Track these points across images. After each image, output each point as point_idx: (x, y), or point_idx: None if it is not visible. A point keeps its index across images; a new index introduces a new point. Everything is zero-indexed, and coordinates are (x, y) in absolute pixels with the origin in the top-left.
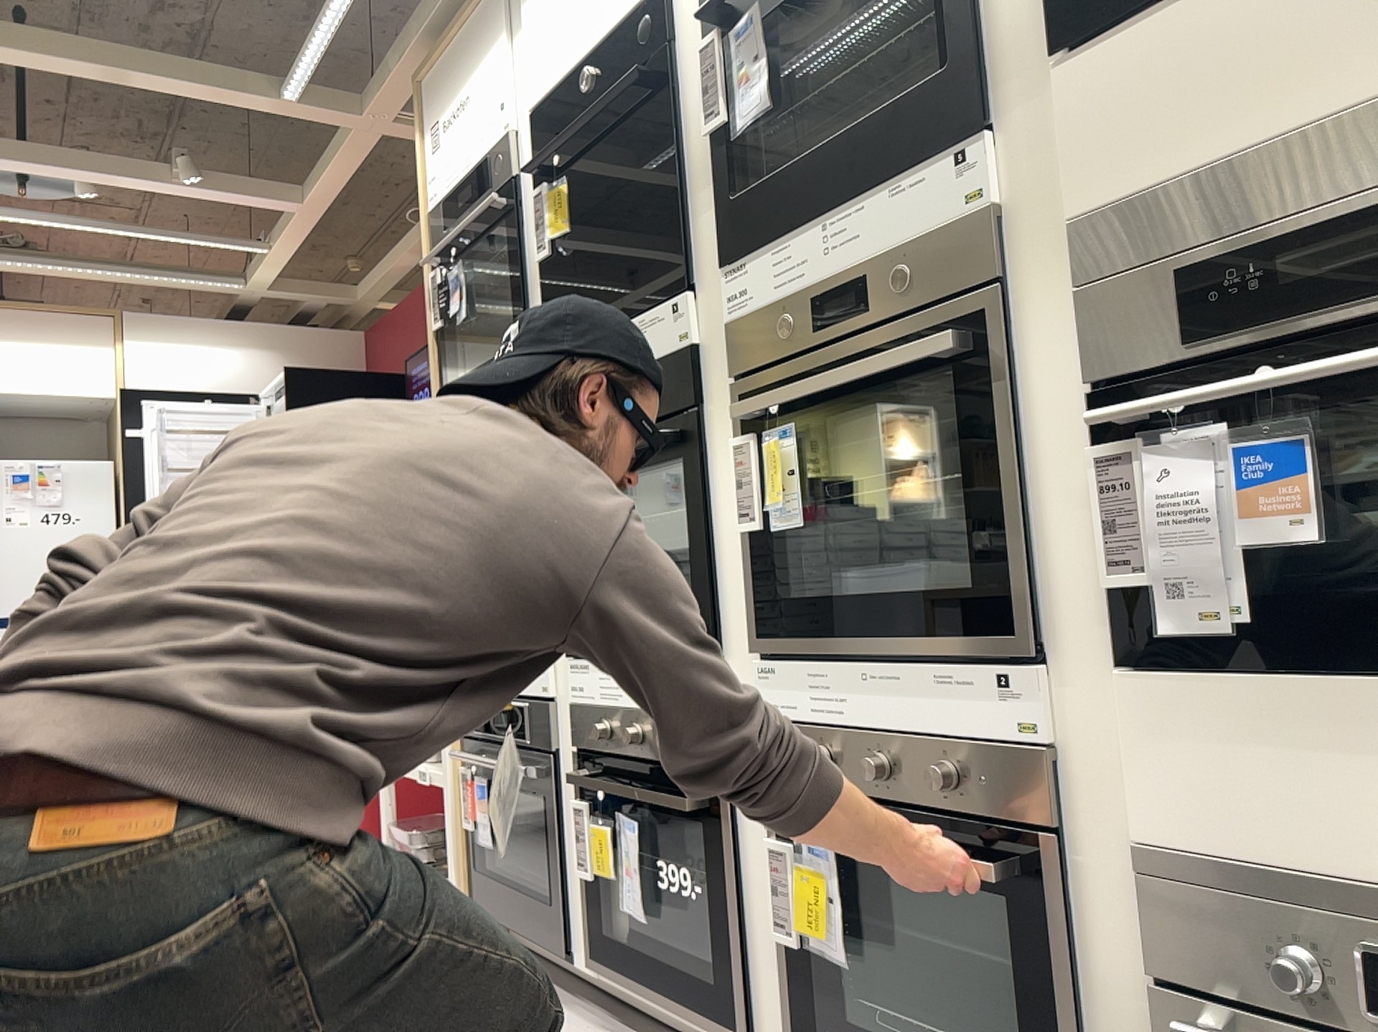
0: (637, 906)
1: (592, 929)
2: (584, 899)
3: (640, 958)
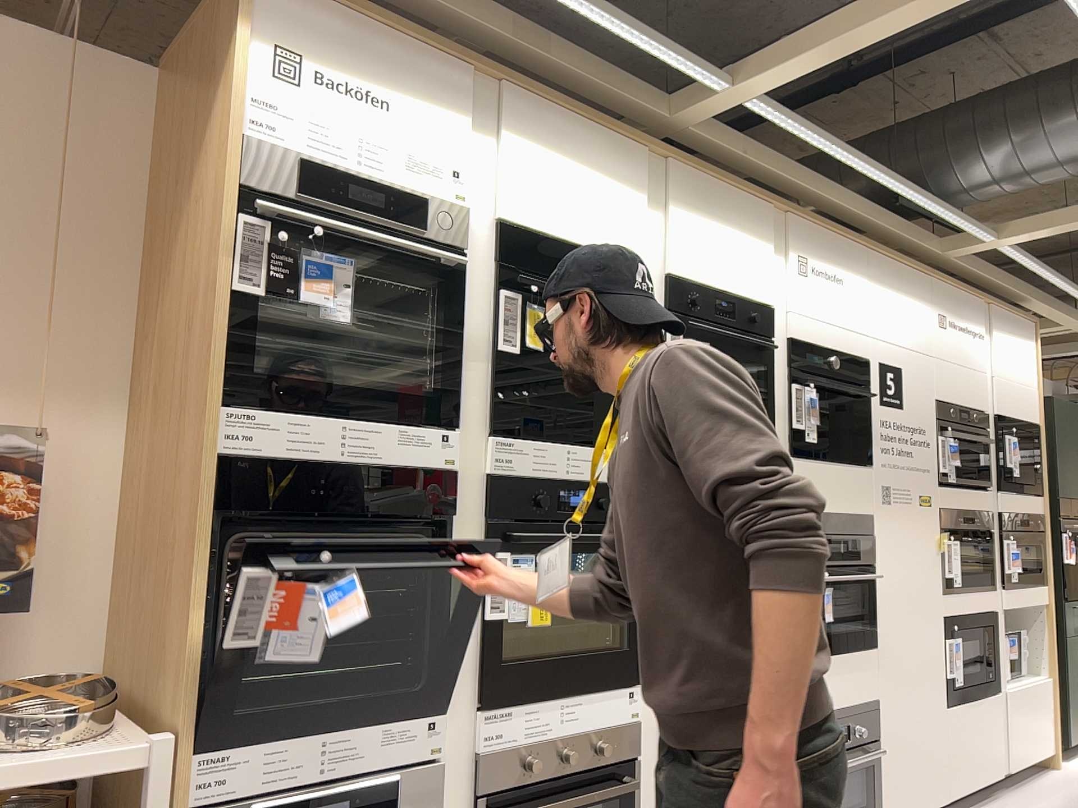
0: None
1: None
2: None
3: None
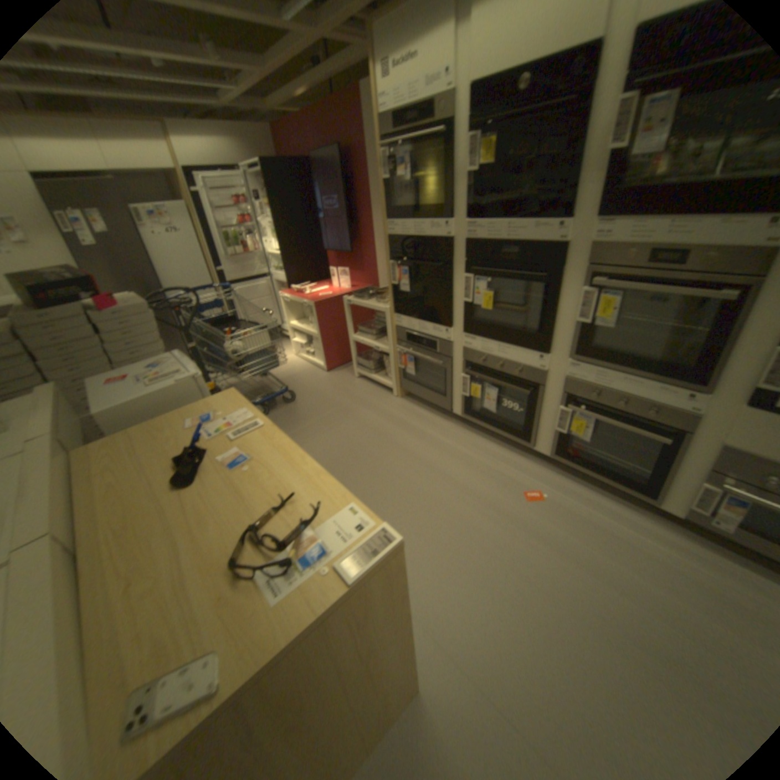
0: (492, 410)
1: (465, 408)
2: (460, 399)
3: (487, 419)
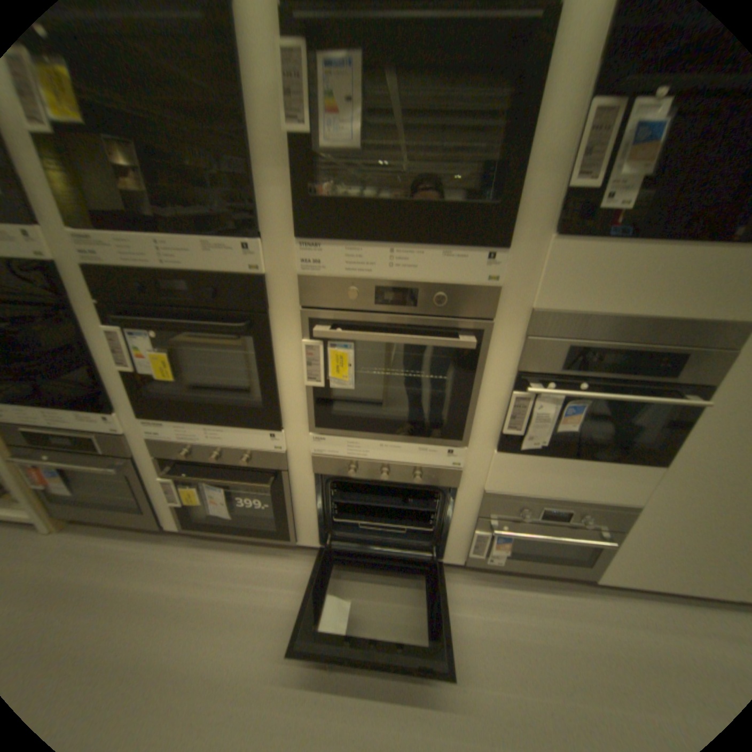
0: (222, 515)
1: (180, 520)
2: (168, 509)
3: (220, 526)
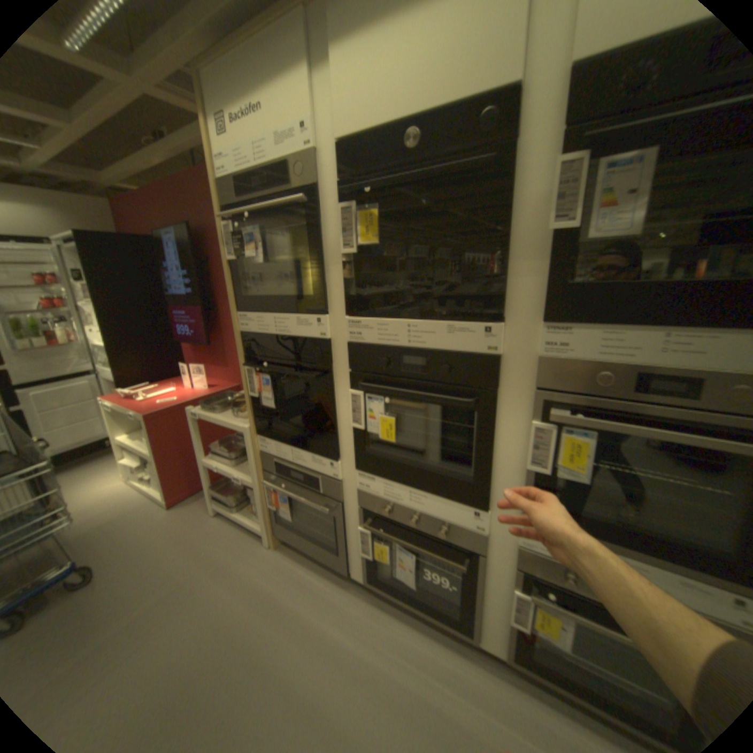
0: (409, 582)
1: (368, 573)
2: (359, 558)
3: (403, 593)
